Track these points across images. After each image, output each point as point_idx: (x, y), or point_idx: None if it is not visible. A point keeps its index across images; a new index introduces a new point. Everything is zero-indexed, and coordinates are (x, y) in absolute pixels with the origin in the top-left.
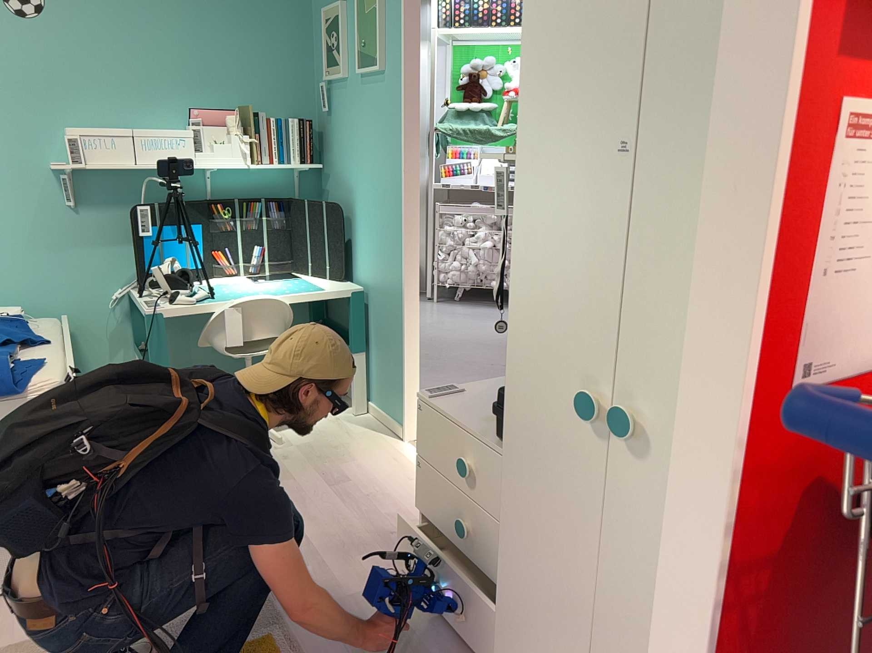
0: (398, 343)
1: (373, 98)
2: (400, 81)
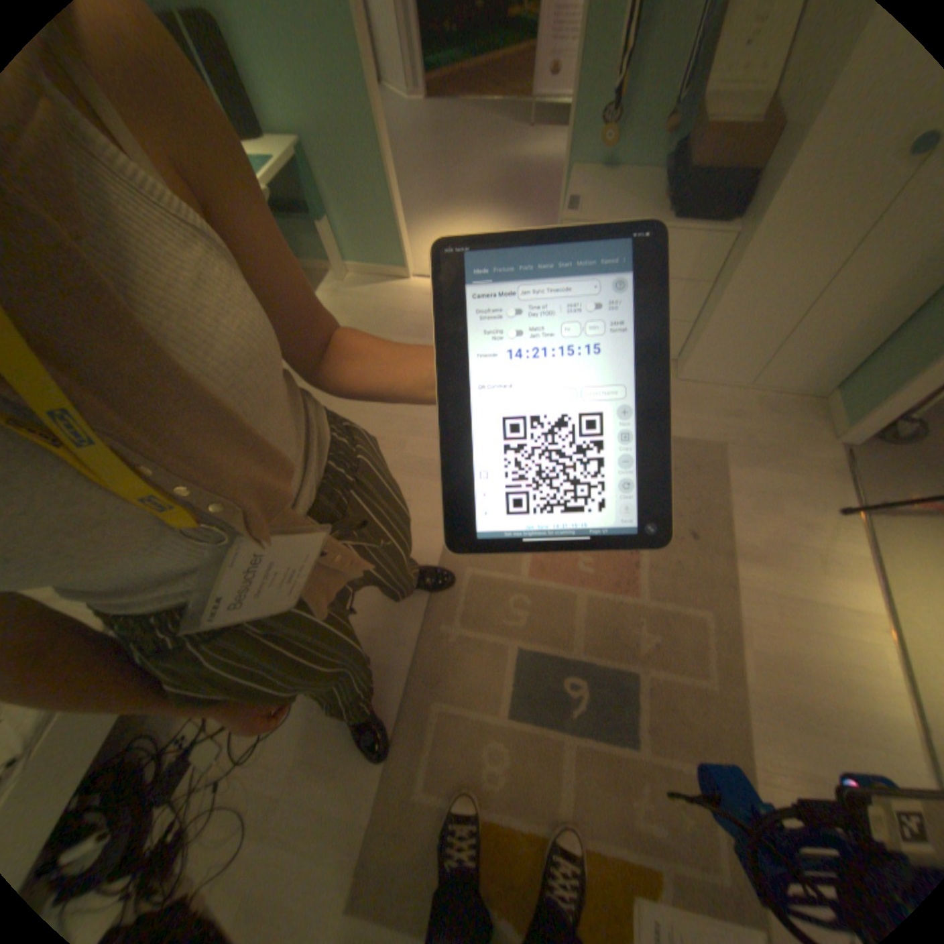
0: (377, 187)
1: None
2: None
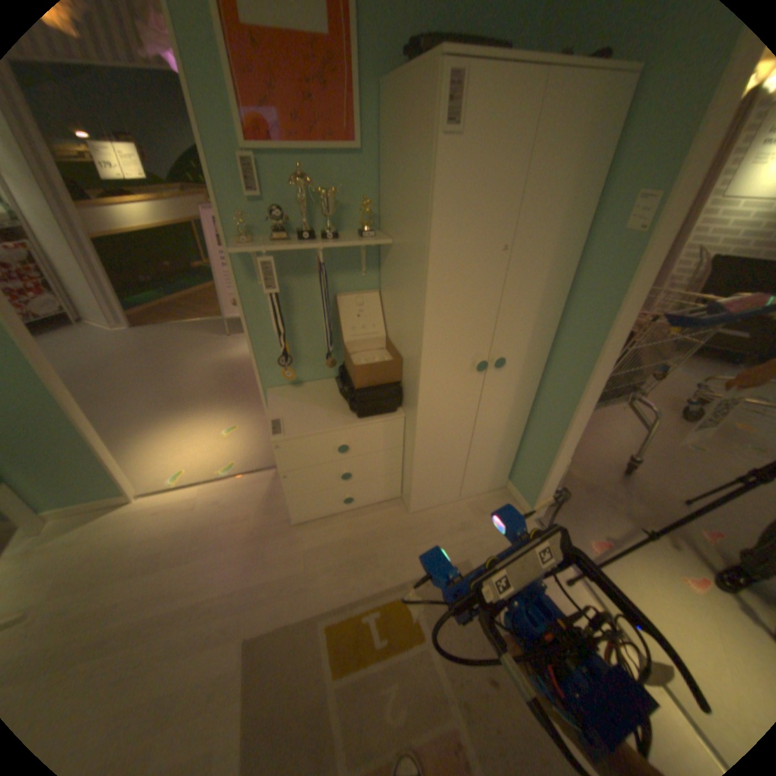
0: (71, 444)
1: None
2: None
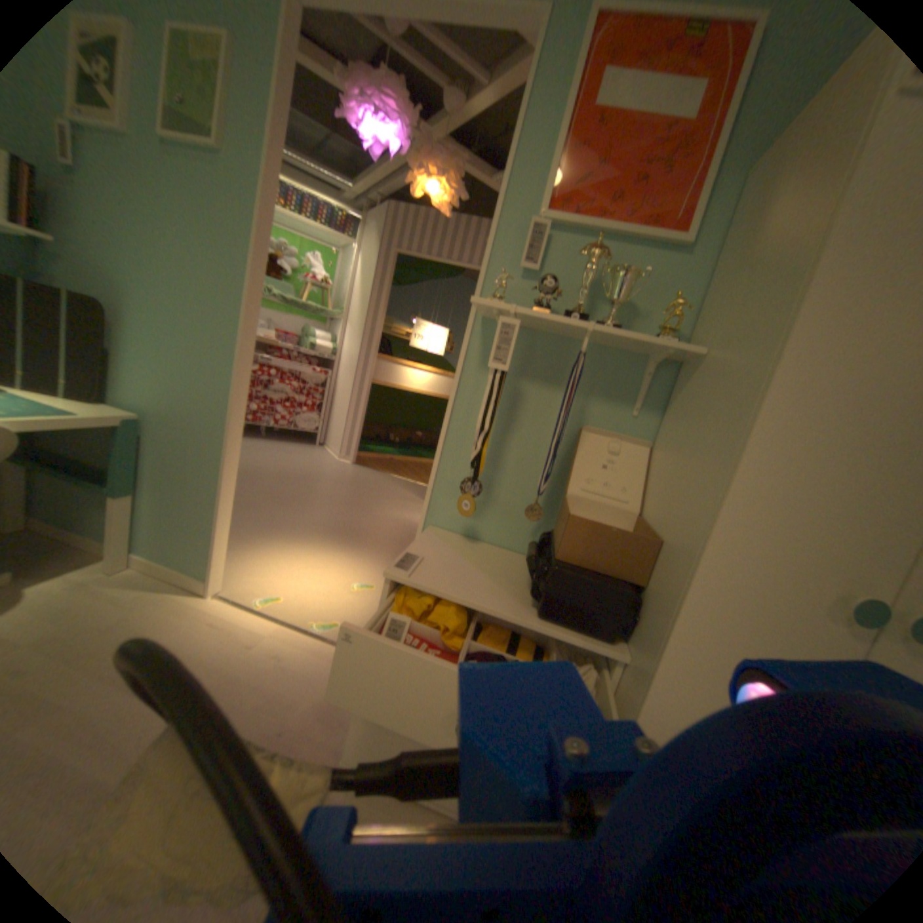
0: (206, 488)
1: (190, 181)
2: (256, 177)
